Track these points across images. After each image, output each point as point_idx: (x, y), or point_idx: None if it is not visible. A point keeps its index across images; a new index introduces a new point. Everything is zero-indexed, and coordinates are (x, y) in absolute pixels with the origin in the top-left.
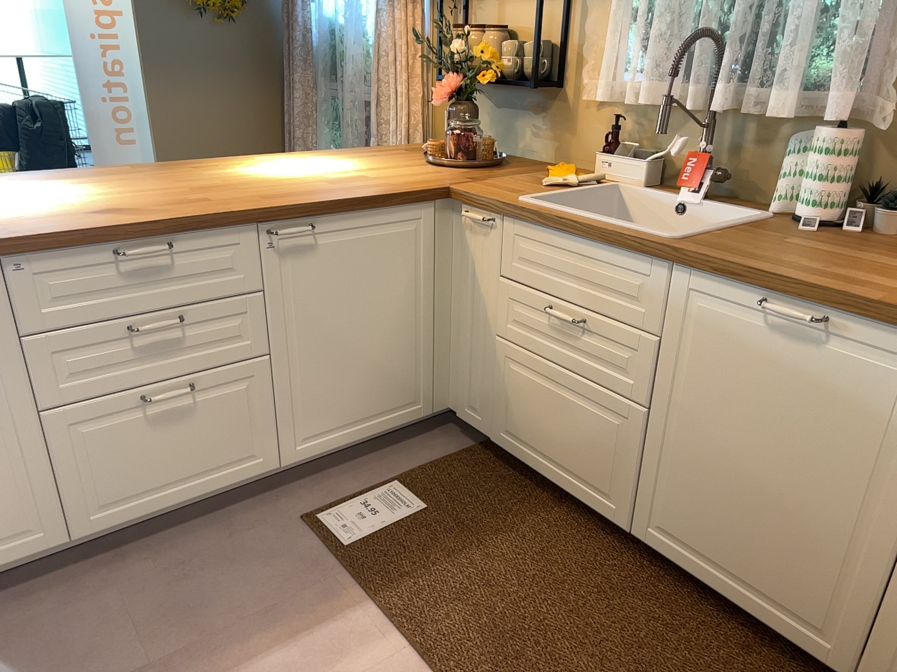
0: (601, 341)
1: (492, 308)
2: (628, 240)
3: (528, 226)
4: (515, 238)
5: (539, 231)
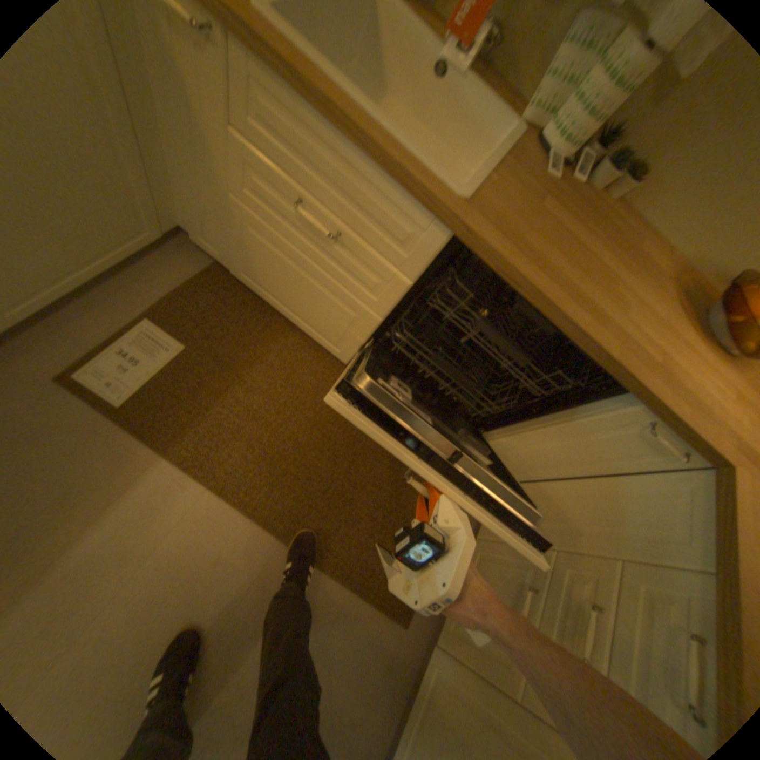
0: (353, 259)
1: (221, 163)
2: (417, 187)
3: (273, 80)
4: (252, 87)
5: (291, 96)
